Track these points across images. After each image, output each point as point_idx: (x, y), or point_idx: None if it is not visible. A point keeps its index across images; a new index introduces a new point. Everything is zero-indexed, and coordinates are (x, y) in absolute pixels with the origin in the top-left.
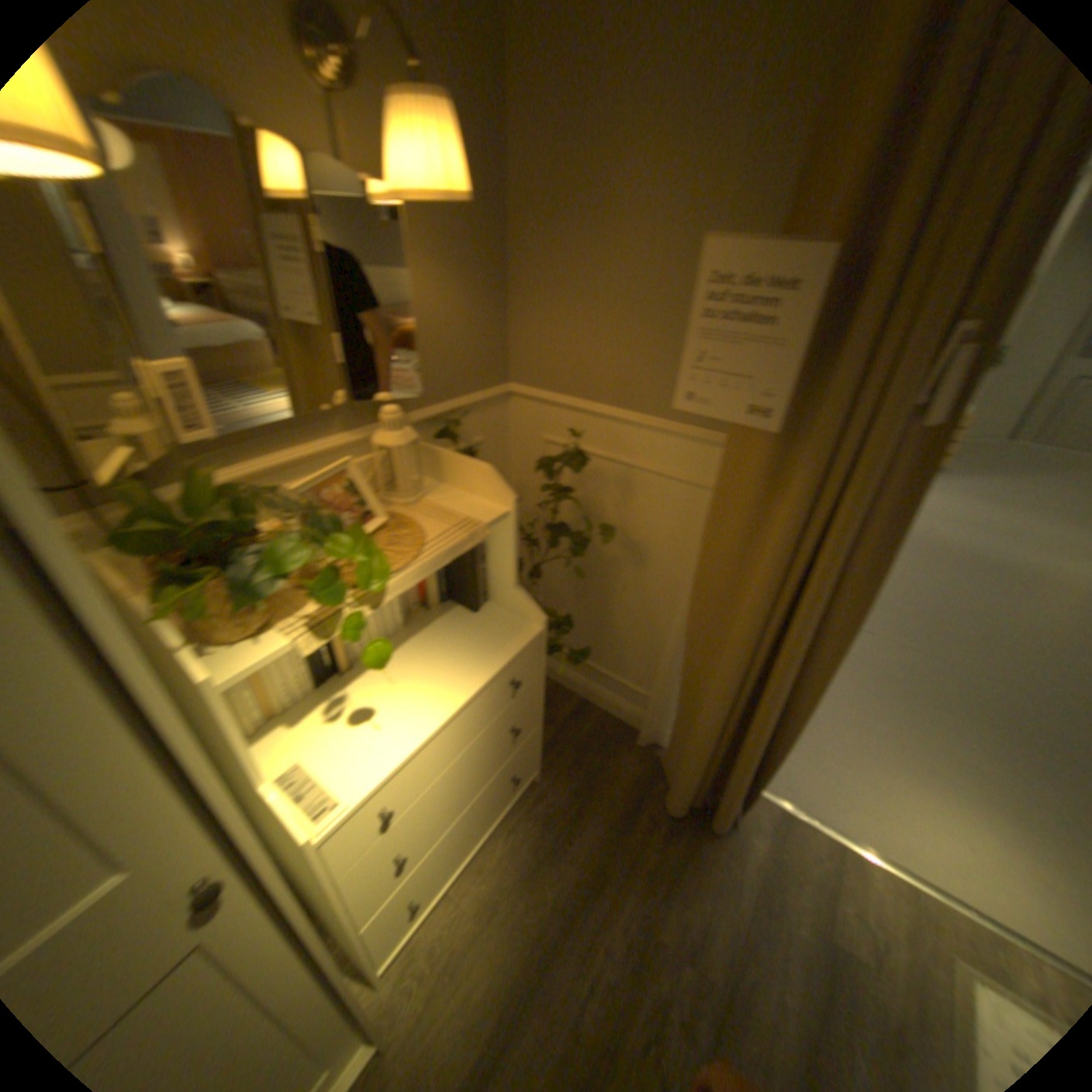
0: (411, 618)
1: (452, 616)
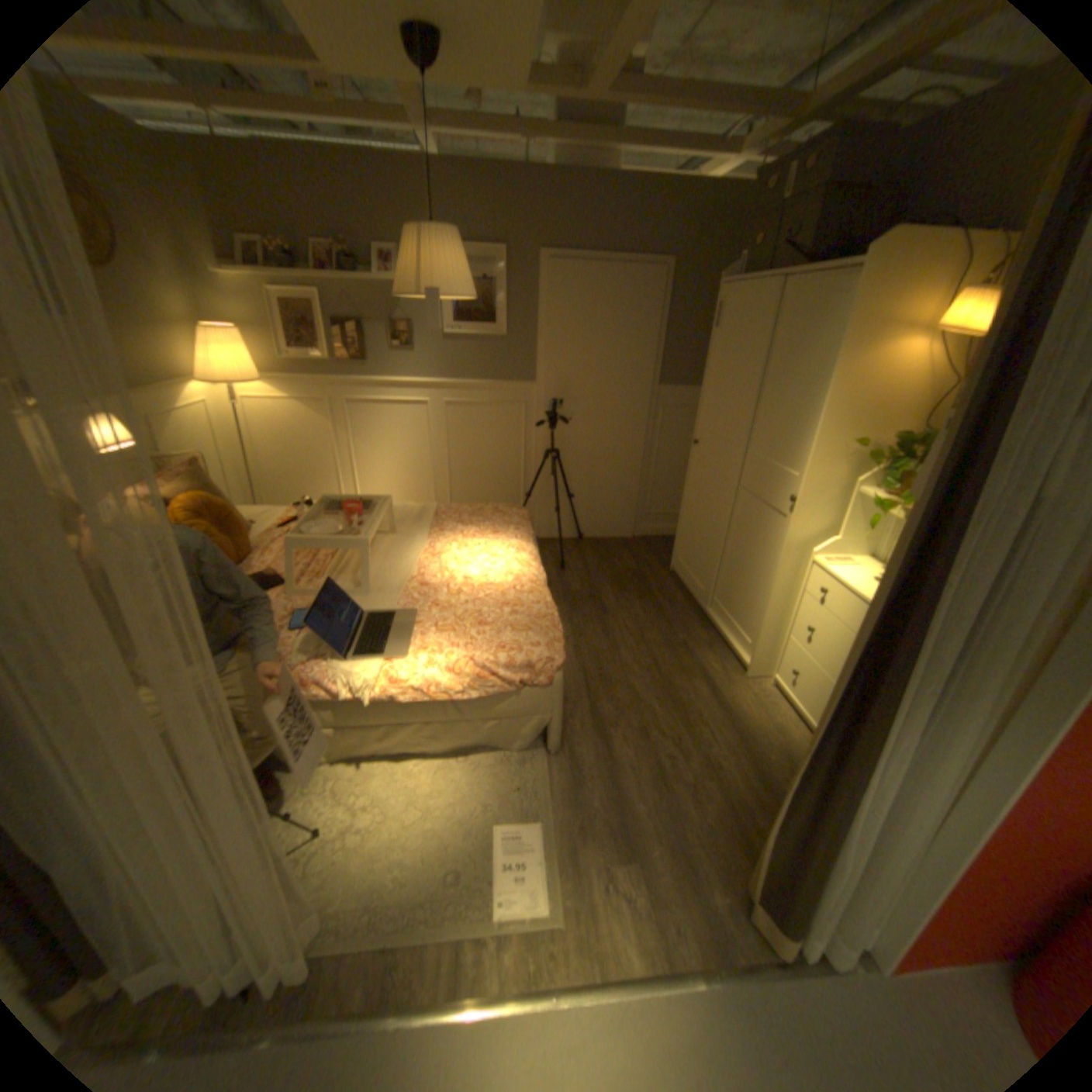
0: None
1: None
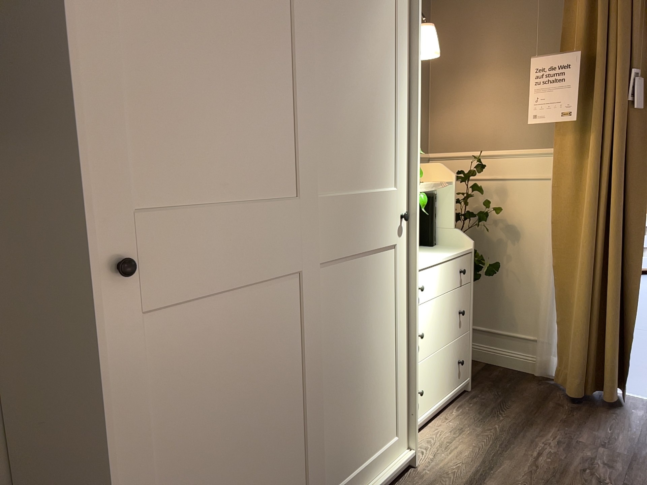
0: None
1: None
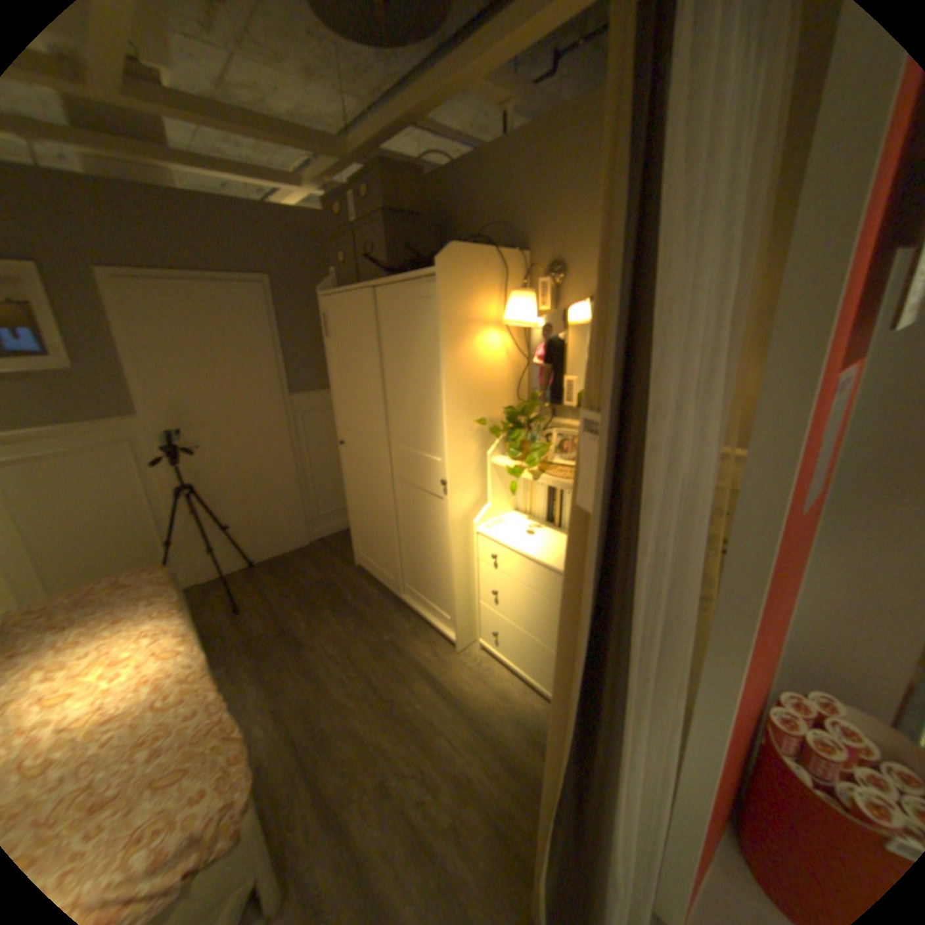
0: None
1: None
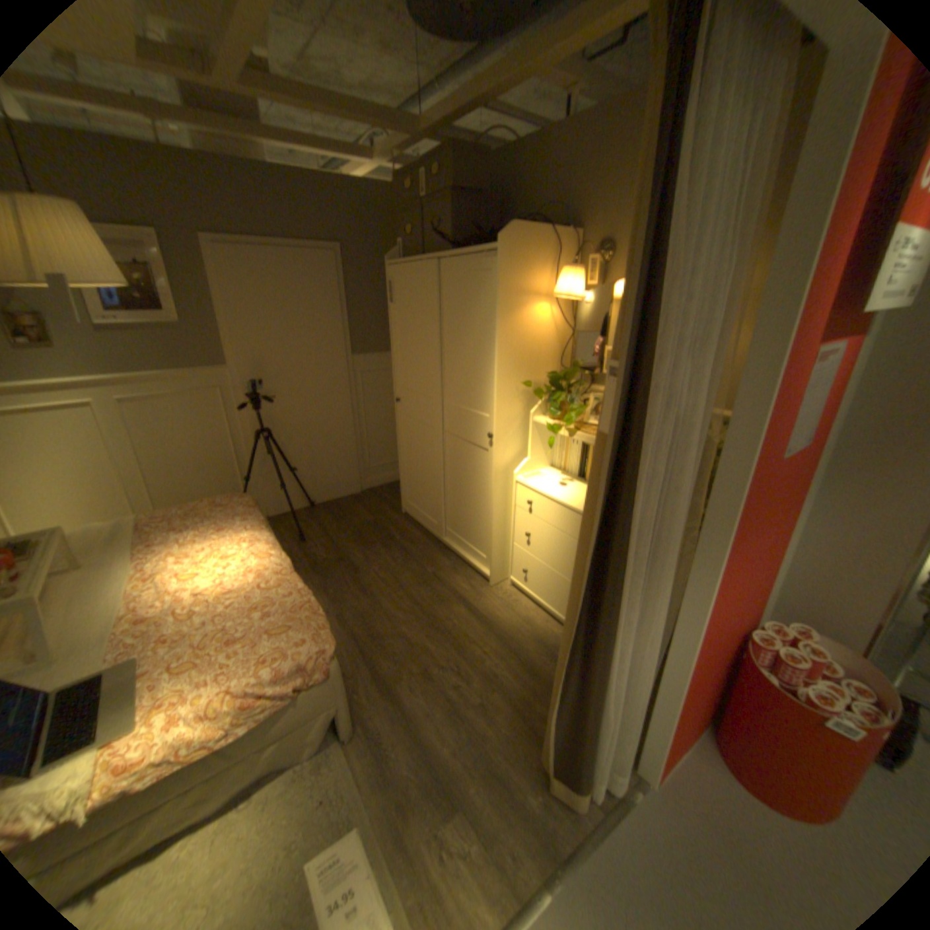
0: None
1: None
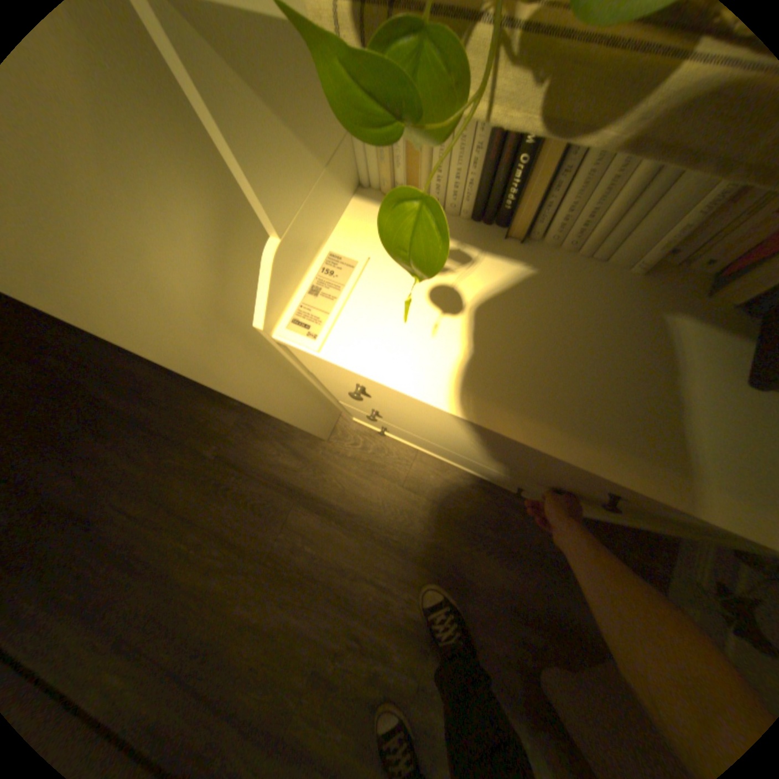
0: (668, 270)
1: (712, 338)
